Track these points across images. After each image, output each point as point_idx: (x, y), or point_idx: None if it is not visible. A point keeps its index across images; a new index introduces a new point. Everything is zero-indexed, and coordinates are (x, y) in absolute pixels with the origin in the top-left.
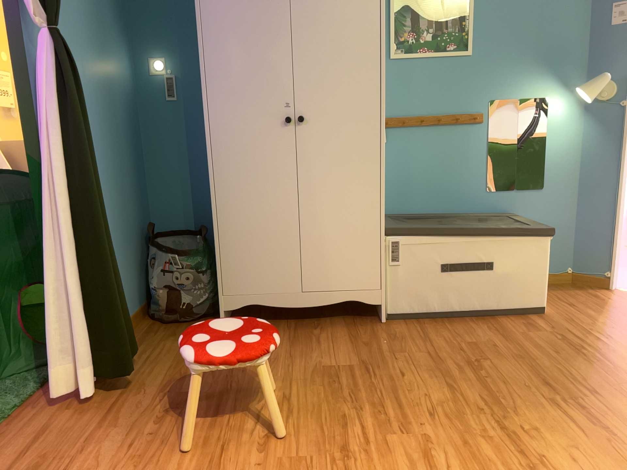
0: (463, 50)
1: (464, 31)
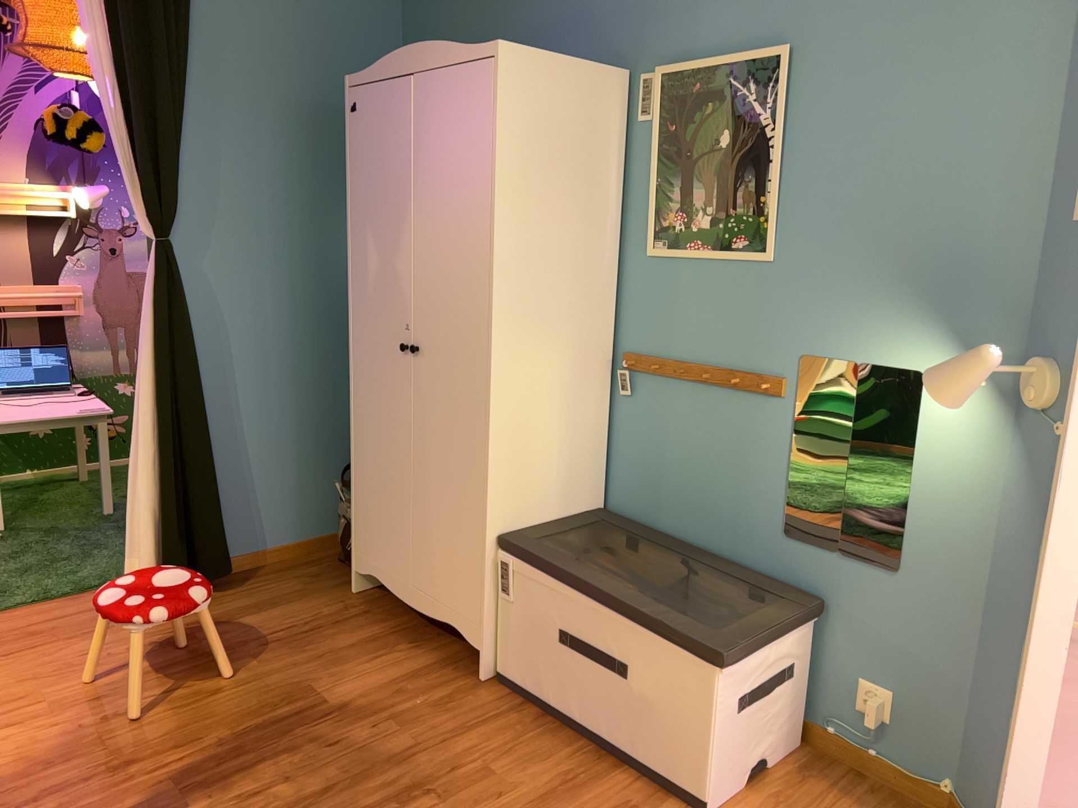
0: (759, 250)
1: (762, 213)
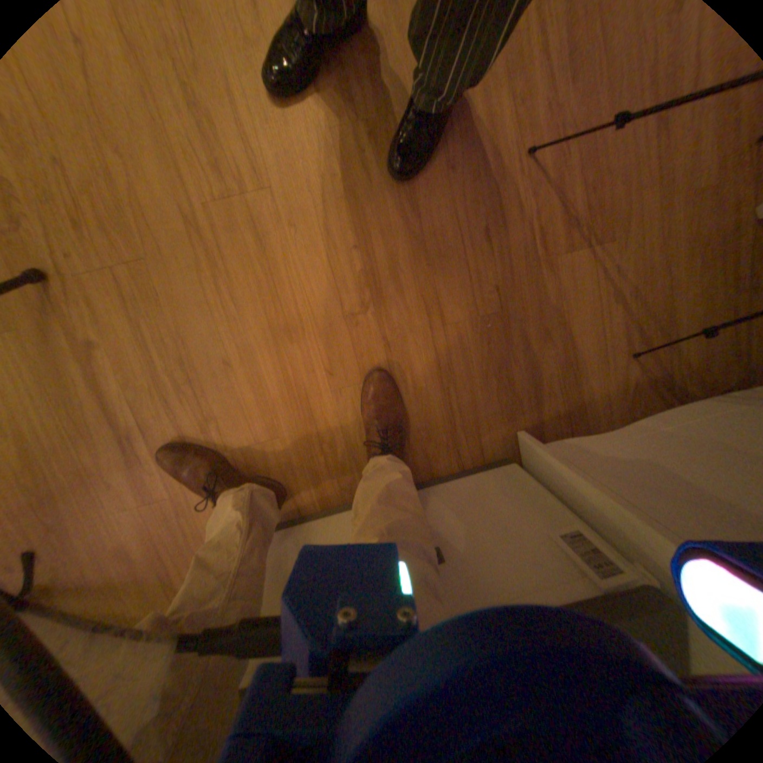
0: None
1: None
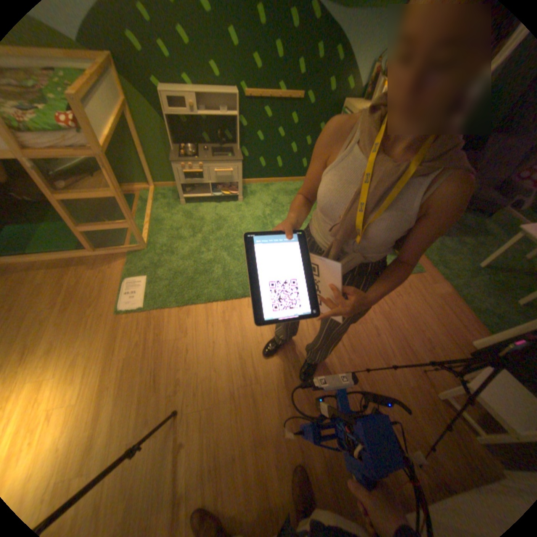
0: None
1: None
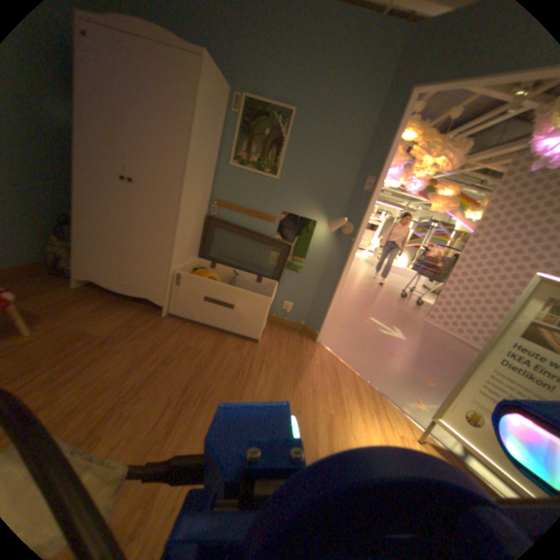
0: (274, 175)
1: (277, 163)
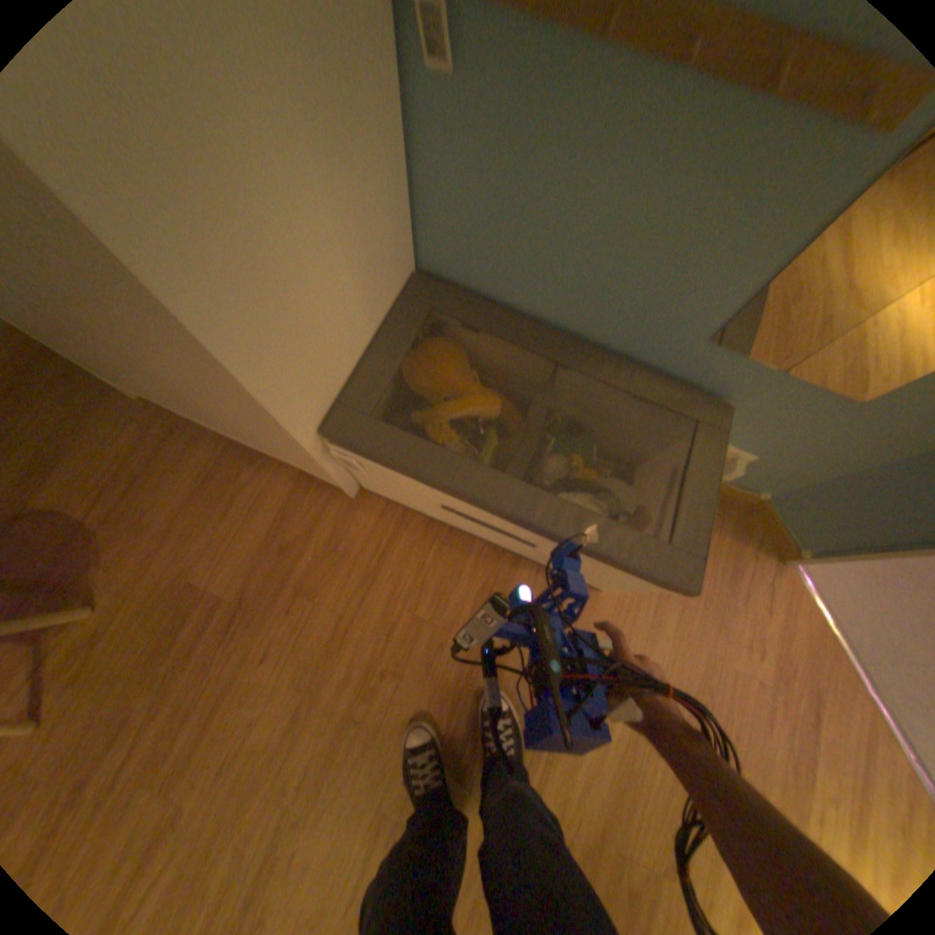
0: None
1: None
